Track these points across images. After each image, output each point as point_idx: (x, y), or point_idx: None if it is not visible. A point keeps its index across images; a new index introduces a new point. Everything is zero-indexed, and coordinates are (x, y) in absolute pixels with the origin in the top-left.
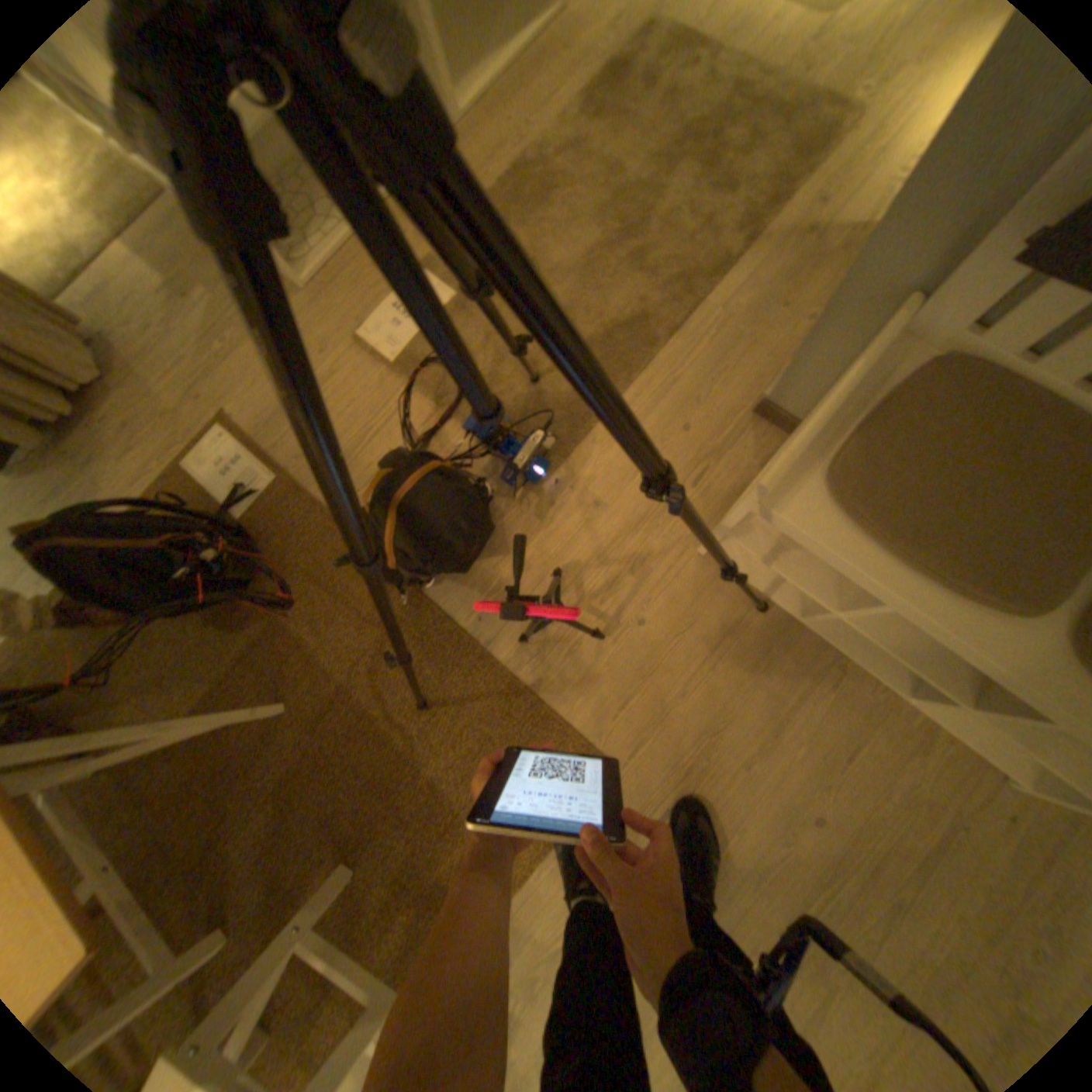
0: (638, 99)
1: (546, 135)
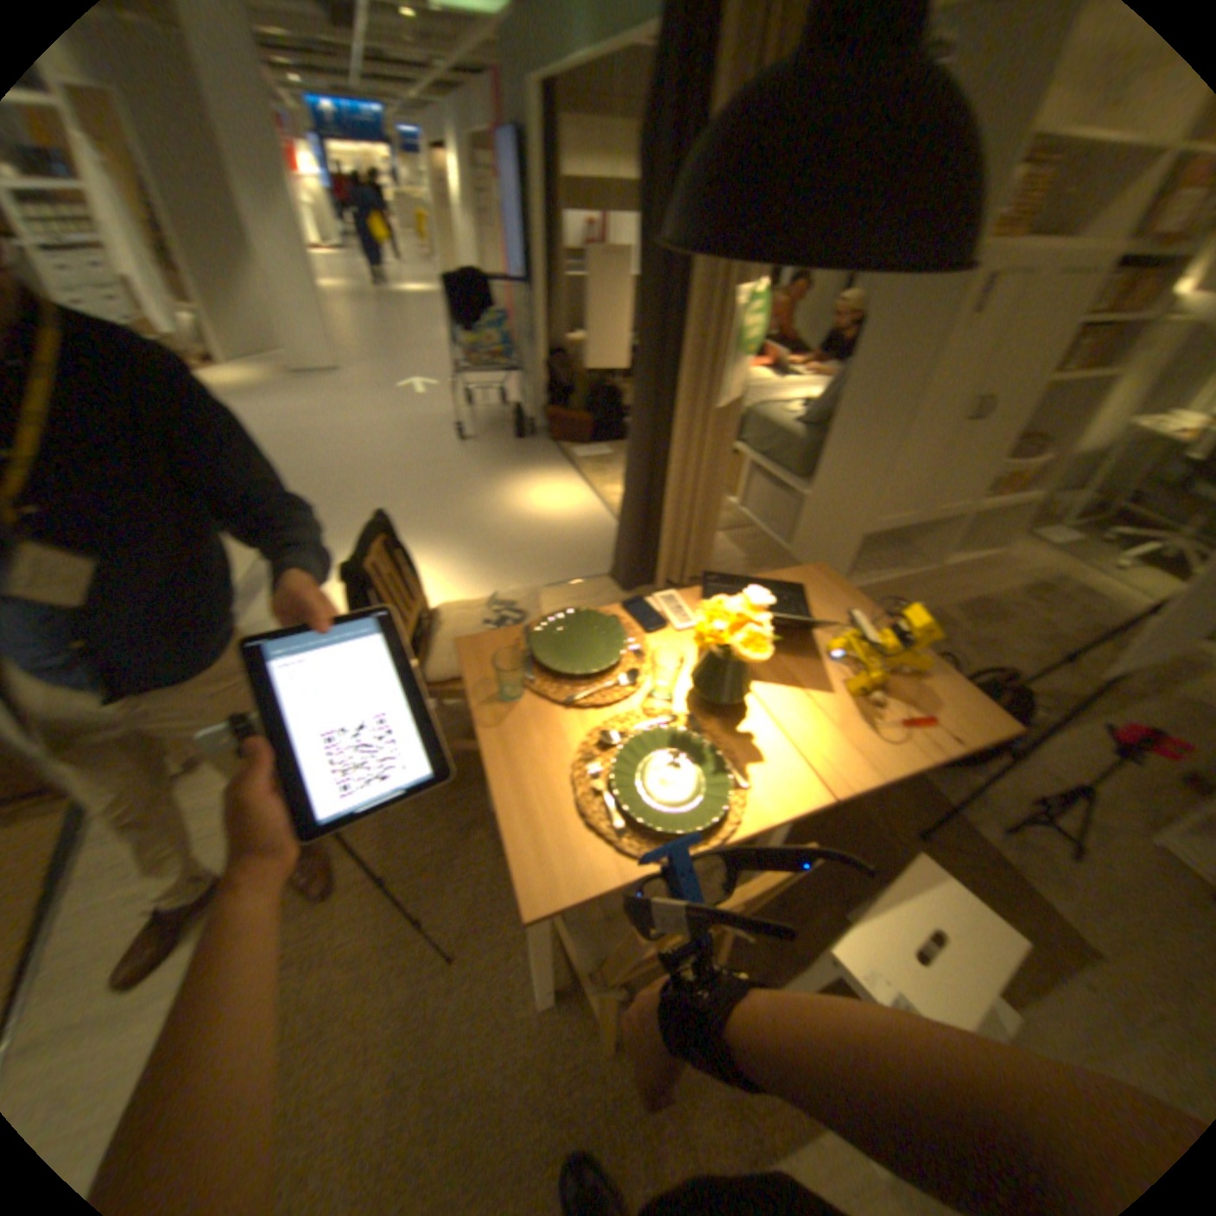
0: (1062, 604)
1: (1001, 595)
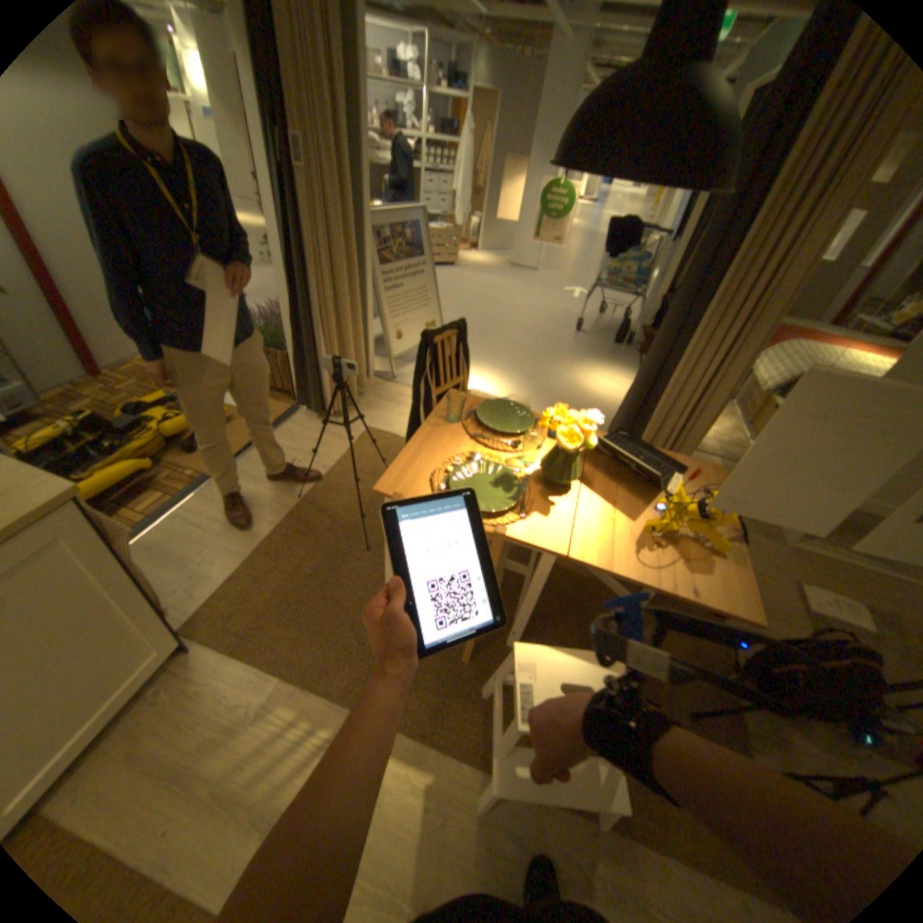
0: None
1: None
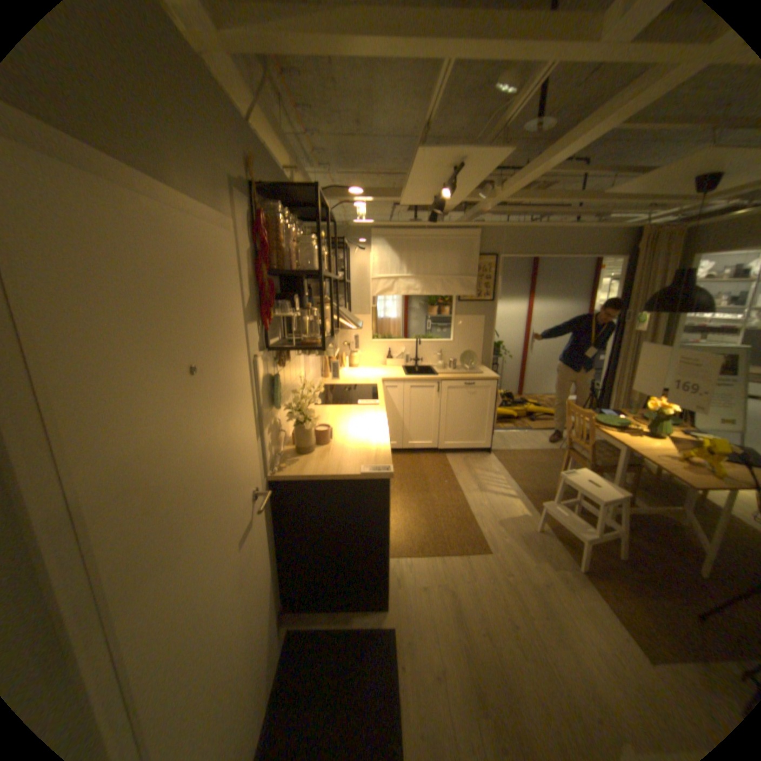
0: None
1: None
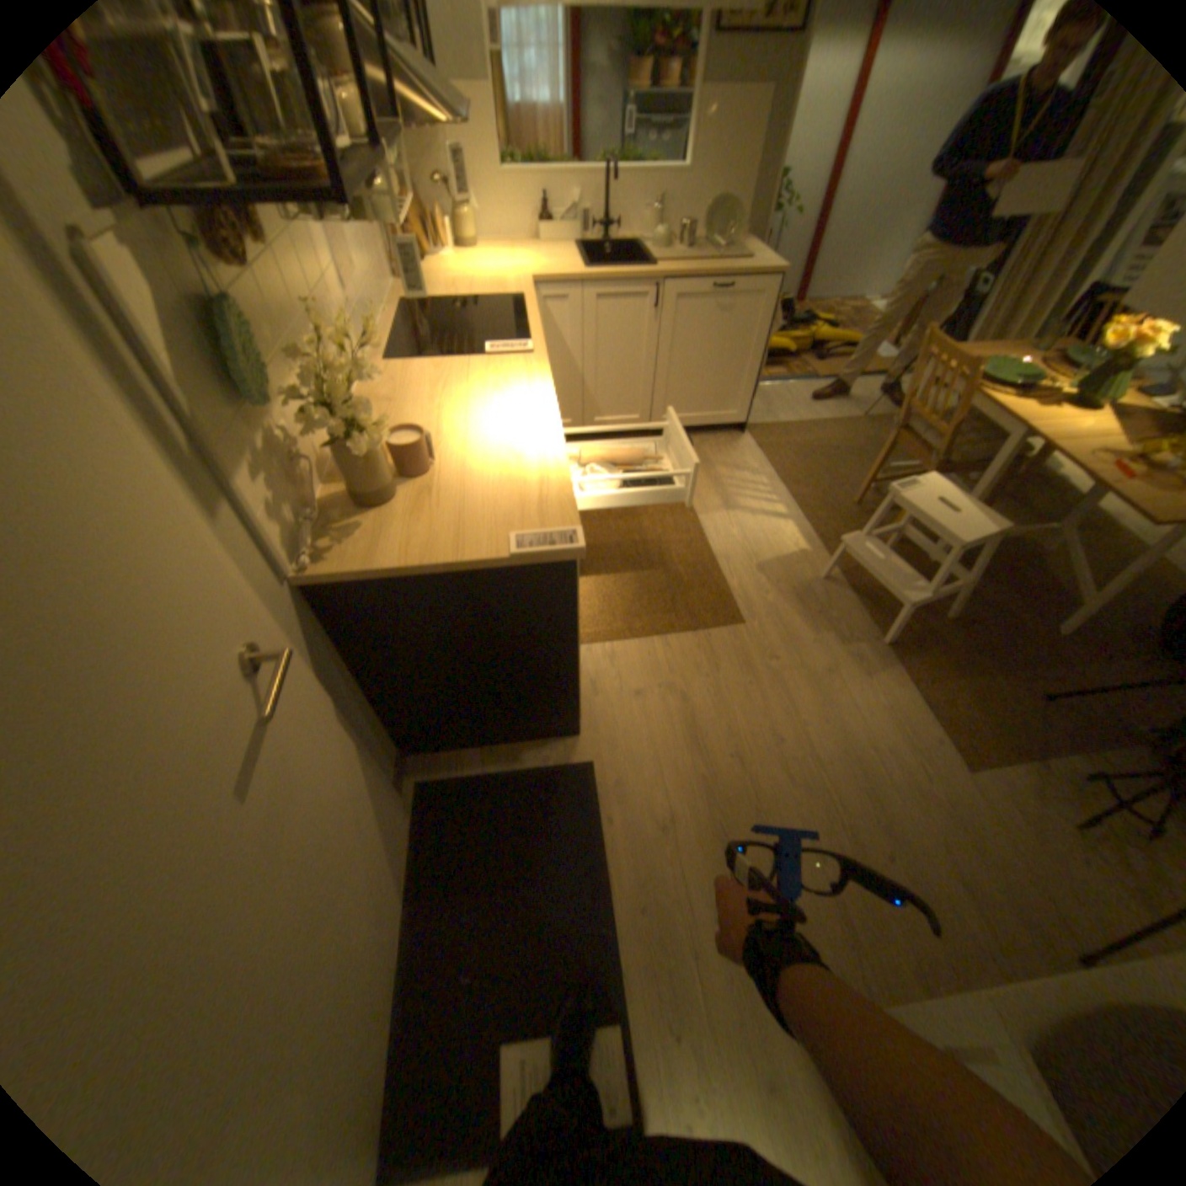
0: None
1: None
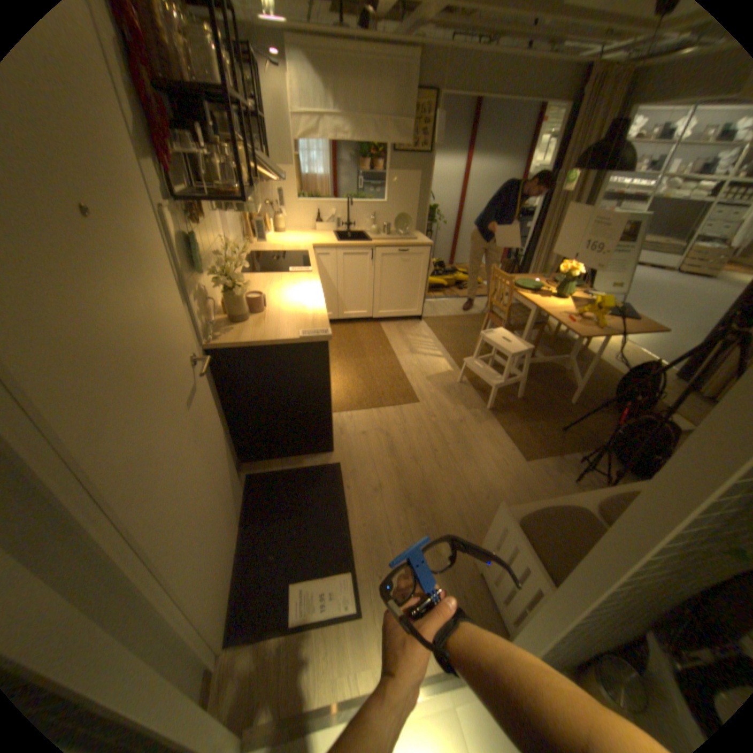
0: None
1: None
